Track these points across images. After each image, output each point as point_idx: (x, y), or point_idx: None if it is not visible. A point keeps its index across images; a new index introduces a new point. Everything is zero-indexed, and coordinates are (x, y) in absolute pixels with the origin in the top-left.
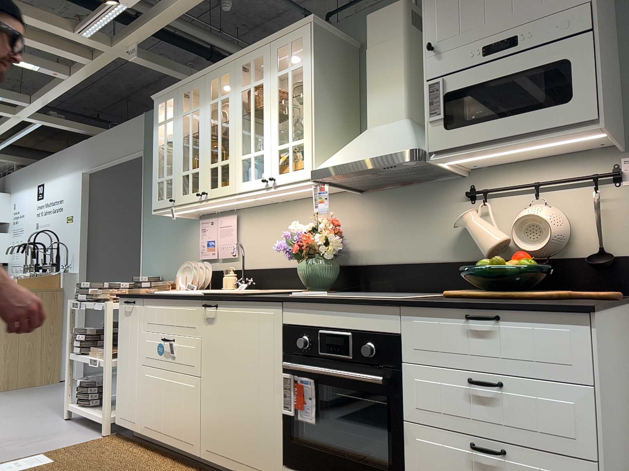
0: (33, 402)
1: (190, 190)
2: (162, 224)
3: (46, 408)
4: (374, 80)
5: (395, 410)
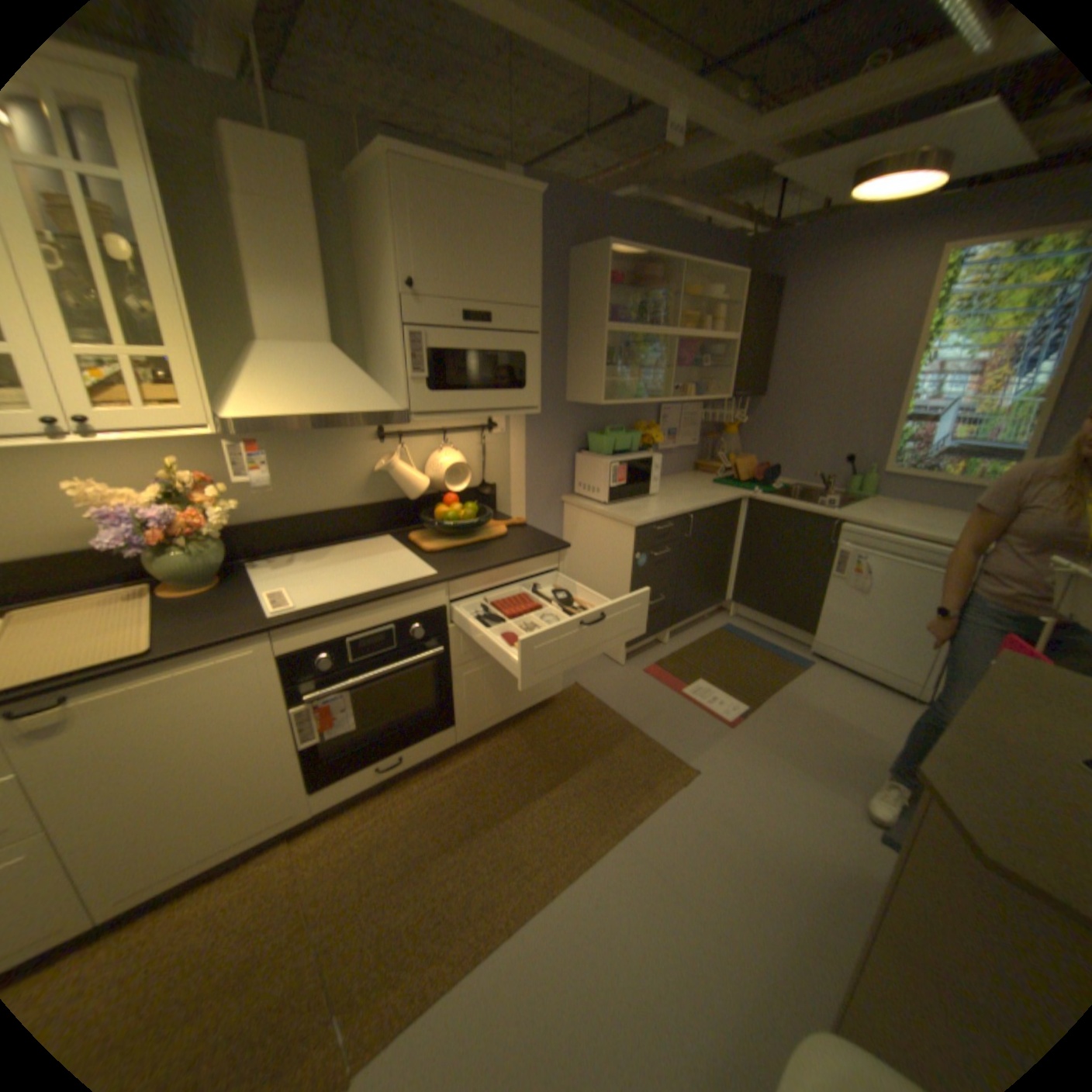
0: None
1: None
2: None
3: None
4: (268, 263)
5: (443, 665)
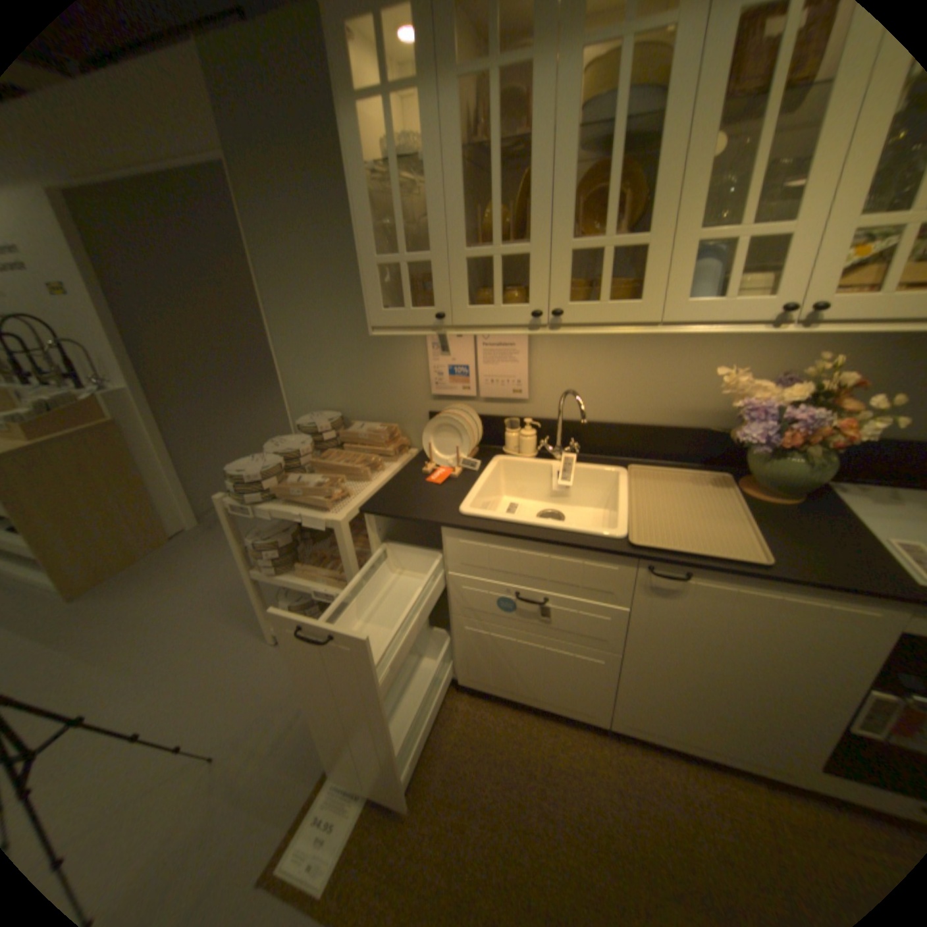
0: (175, 611)
1: (498, 298)
2: (318, 323)
3: (211, 623)
4: None
5: None
